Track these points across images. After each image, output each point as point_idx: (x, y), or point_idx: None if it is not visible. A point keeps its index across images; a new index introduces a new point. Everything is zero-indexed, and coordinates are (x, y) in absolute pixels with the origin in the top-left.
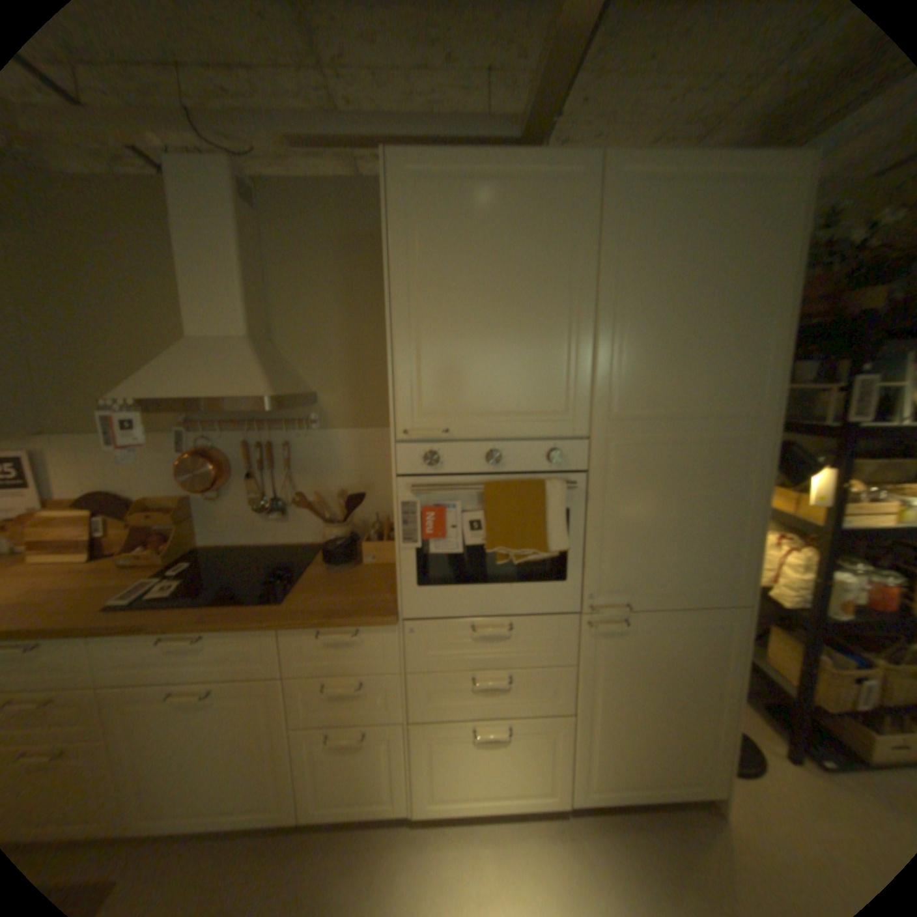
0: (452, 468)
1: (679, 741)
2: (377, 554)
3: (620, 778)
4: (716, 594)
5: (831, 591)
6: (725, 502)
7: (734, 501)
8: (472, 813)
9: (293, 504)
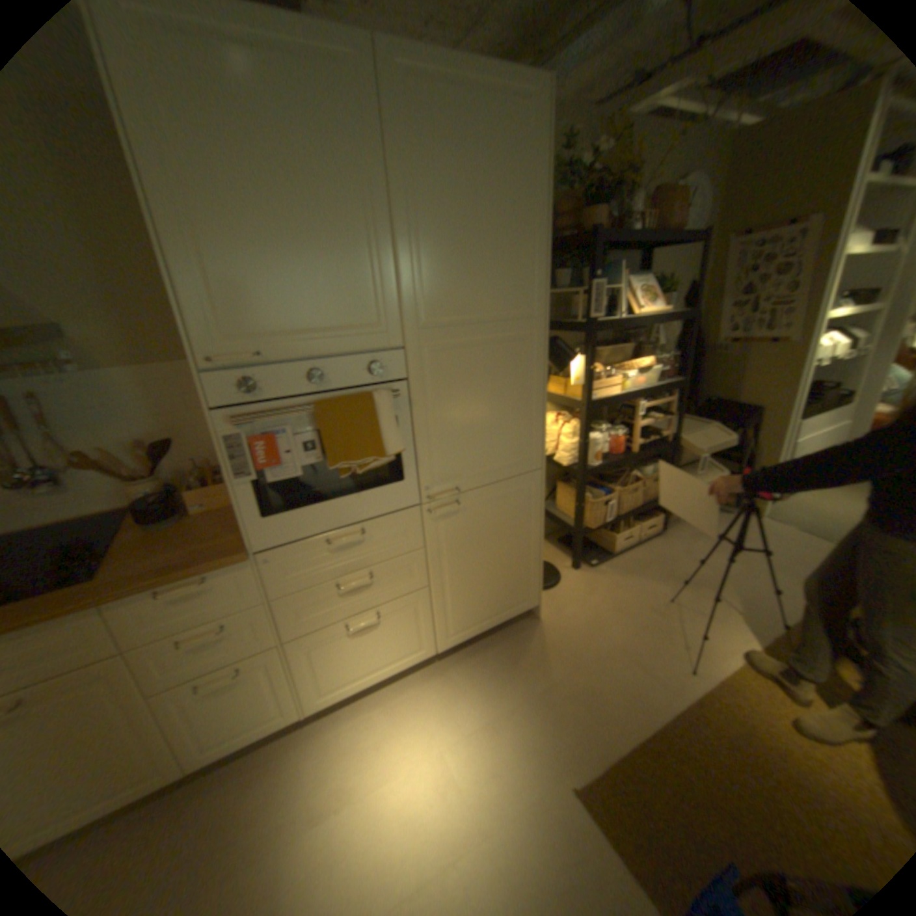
0: (274, 394)
1: (504, 578)
2: (205, 502)
3: (468, 619)
4: (517, 465)
5: (588, 447)
6: (516, 391)
7: (522, 390)
8: (358, 692)
9: (69, 471)
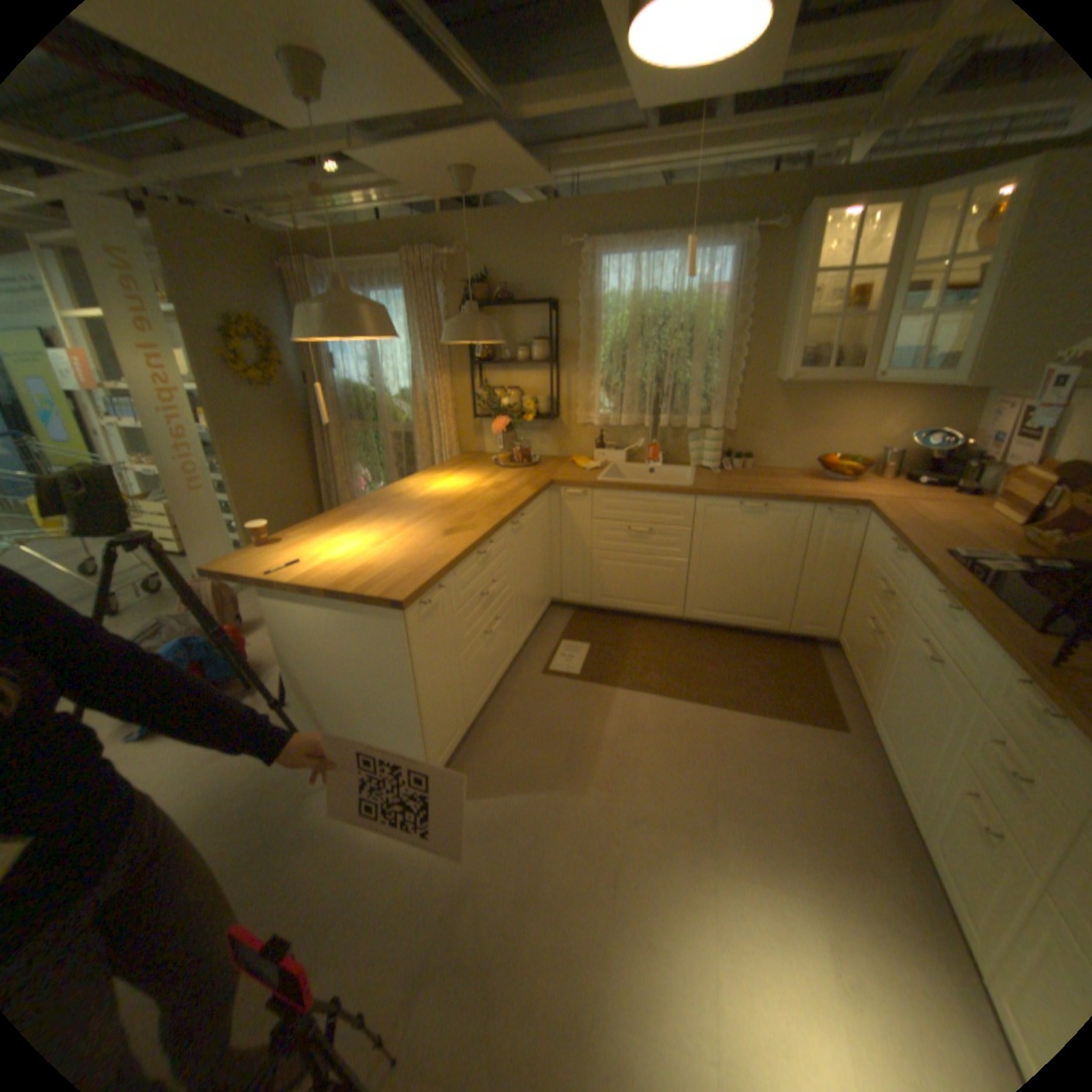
0: None
1: None
2: None
3: None
4: None
5: None
6: None
7: None
8: None
9: None
